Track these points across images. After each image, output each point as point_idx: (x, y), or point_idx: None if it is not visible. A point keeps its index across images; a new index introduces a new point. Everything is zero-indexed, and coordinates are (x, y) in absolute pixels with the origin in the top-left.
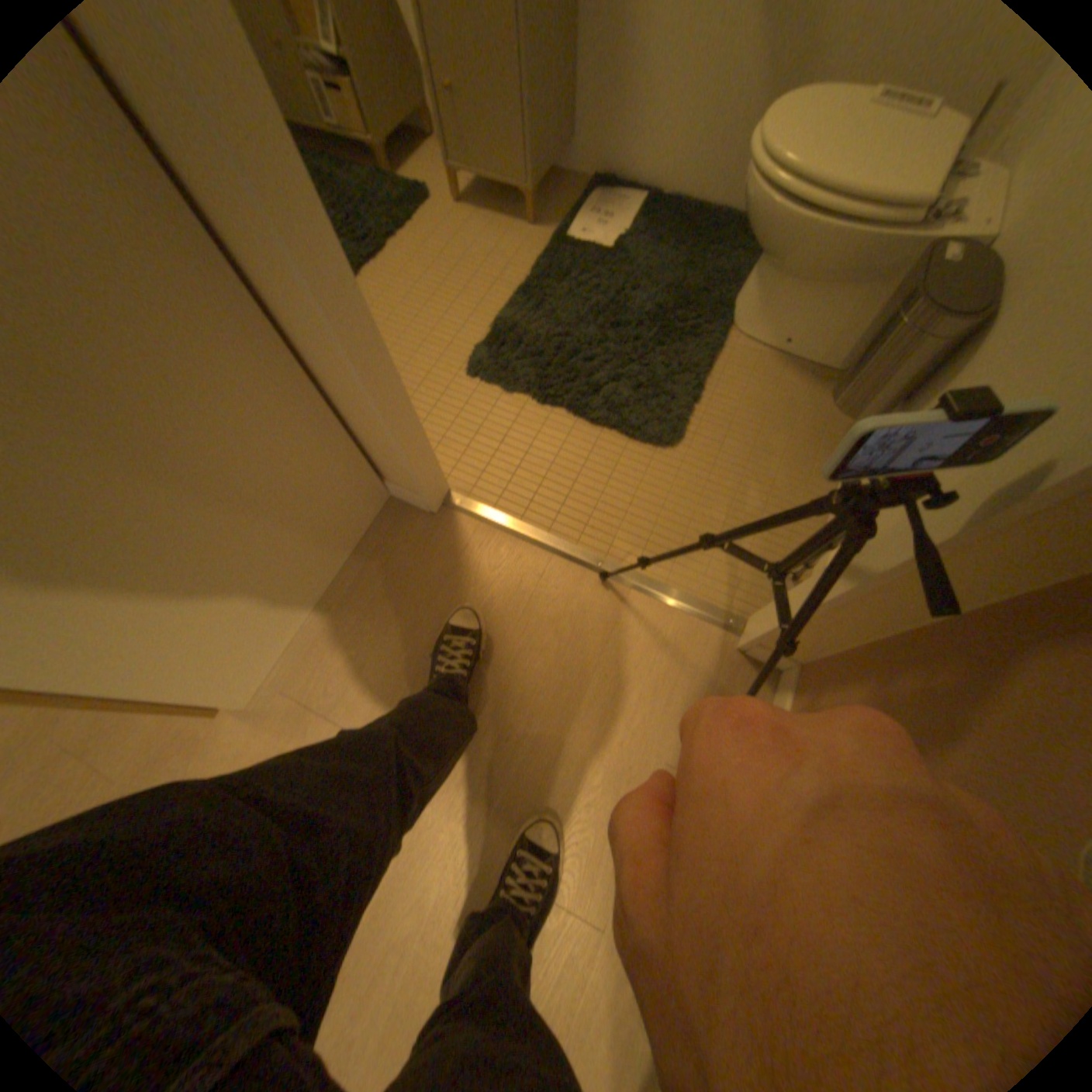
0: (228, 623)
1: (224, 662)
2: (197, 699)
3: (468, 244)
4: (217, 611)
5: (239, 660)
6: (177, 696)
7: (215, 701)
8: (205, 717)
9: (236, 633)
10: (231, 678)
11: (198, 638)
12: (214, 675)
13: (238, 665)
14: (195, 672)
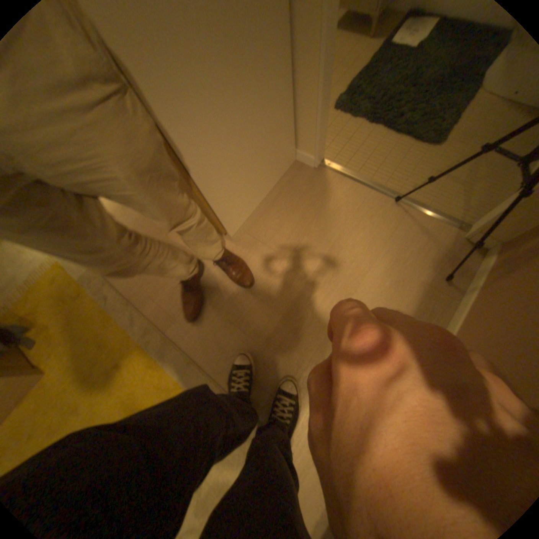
0: (239, 190)
1: (233, 208)
2: (223, 221)
3: (338, 48)
4: (238, 181)
5: (236, 211)
6: (219, 215)
7: (226, 226)
8: (222, 232)
9: (239, 196)
10: (232, 218)
11: (231, 190)
12: (229, 213)
13: (236, 214)
14: (226, 207)
